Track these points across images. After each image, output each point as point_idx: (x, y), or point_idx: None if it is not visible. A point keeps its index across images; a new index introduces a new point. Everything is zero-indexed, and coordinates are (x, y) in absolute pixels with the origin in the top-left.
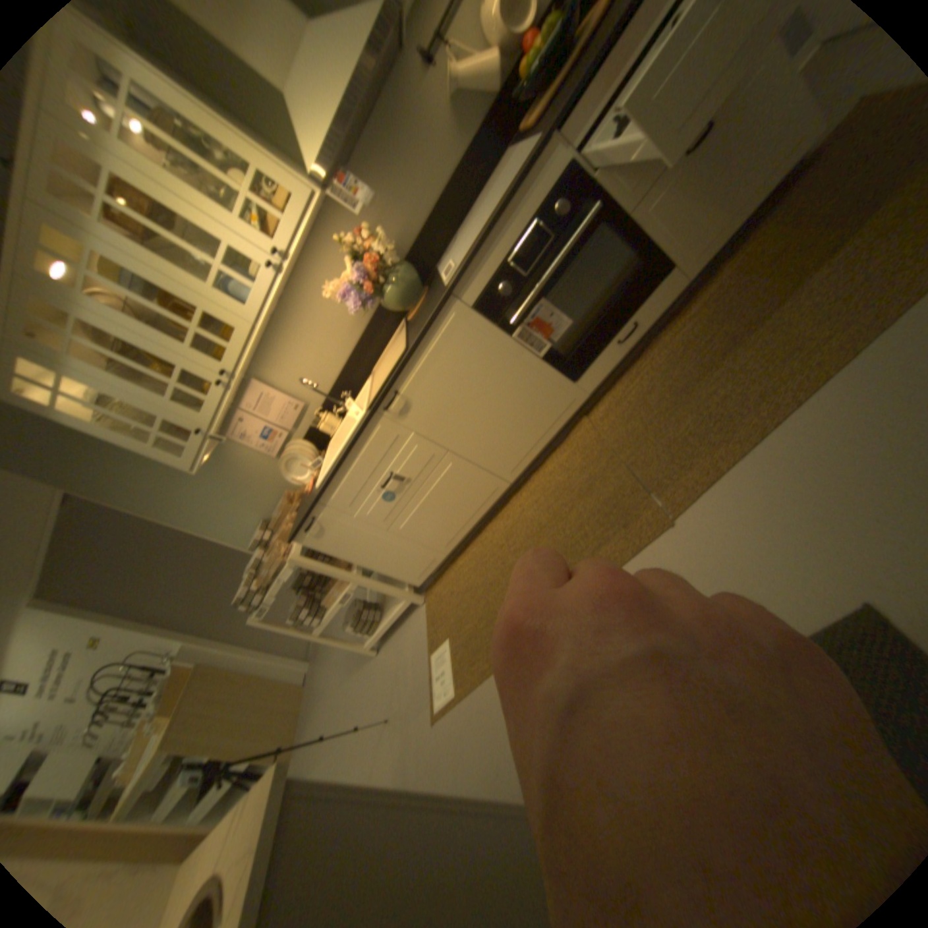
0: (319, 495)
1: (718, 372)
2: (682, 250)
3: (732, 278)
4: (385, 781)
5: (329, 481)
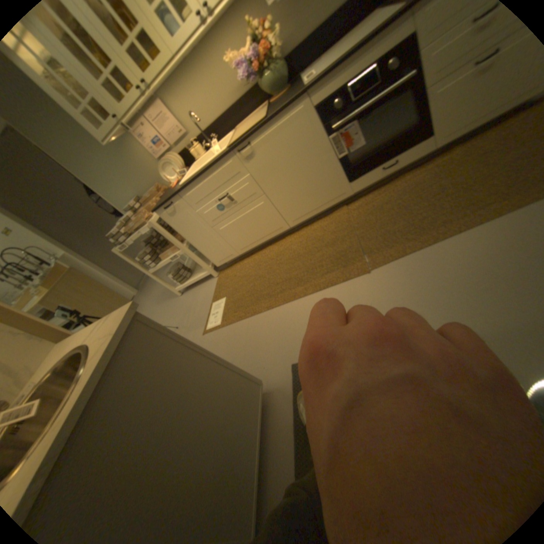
0: (178, 190)
1: (426, 204)
2: (441, 127)
3: (457, 156)
4: None
5: (187, 184)
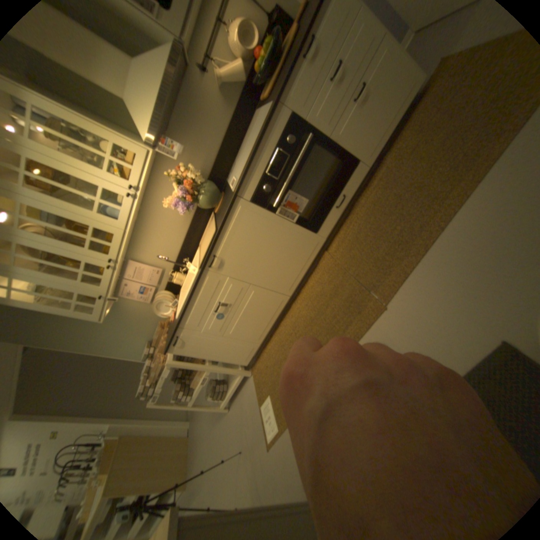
0: (178, 323)
1: (394, 217)
2: (362, 152)
3: (392, 163)
4: (244, 492)
5: (183, 314)
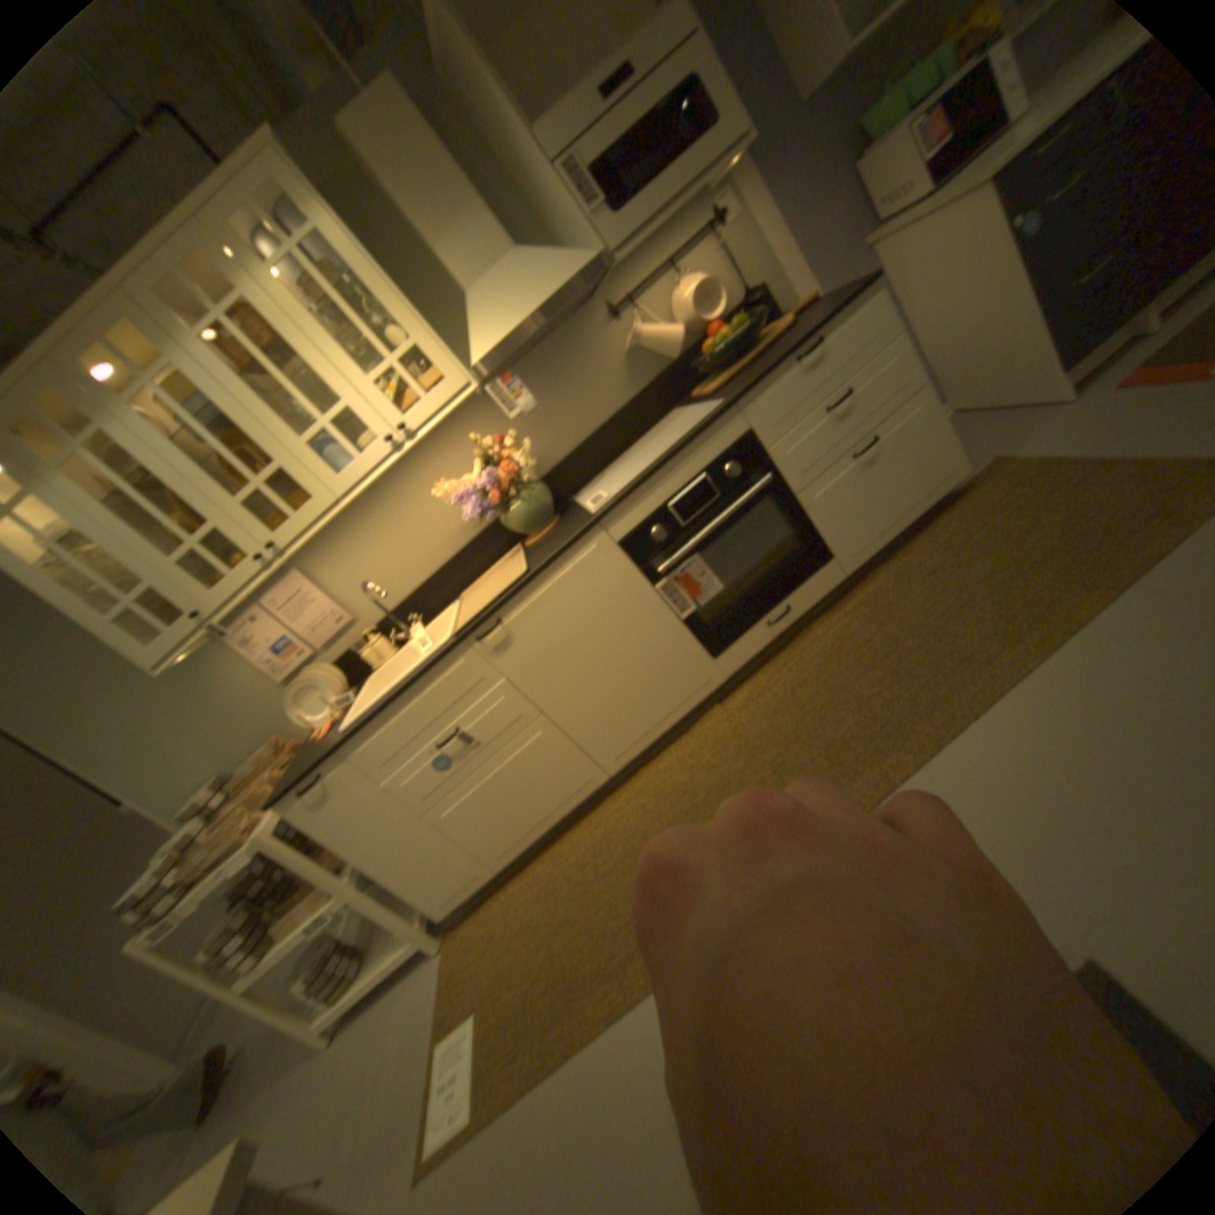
0: (341, 741)
1: (880, 673)
2: (842, 543)
3: (890, 583)
4: None
5: (364, 723)
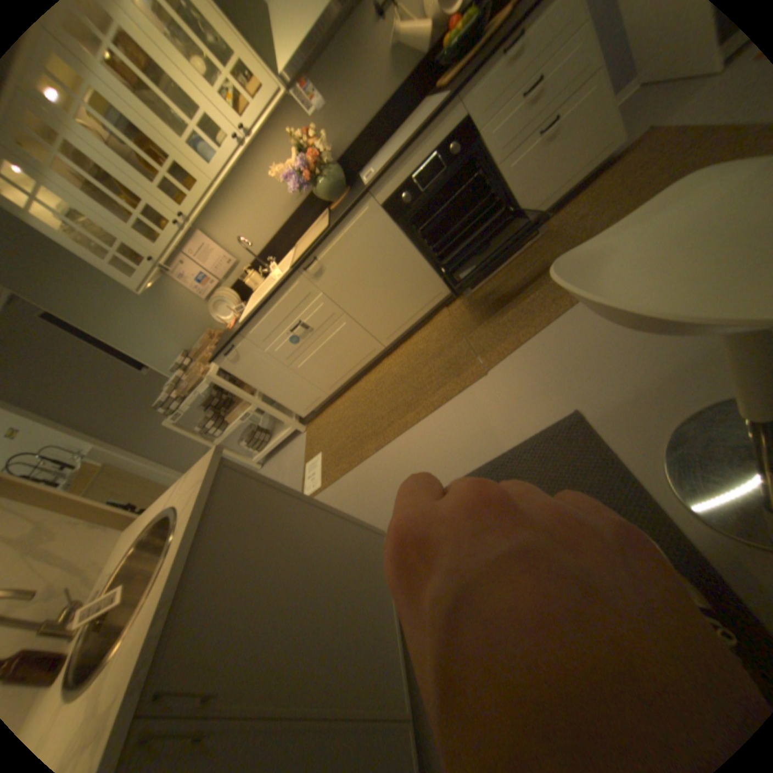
0: (240, 329)
1: (532, 284)
2: (527, 200)
3: (554, 226)
4: None
5: (250, 318)
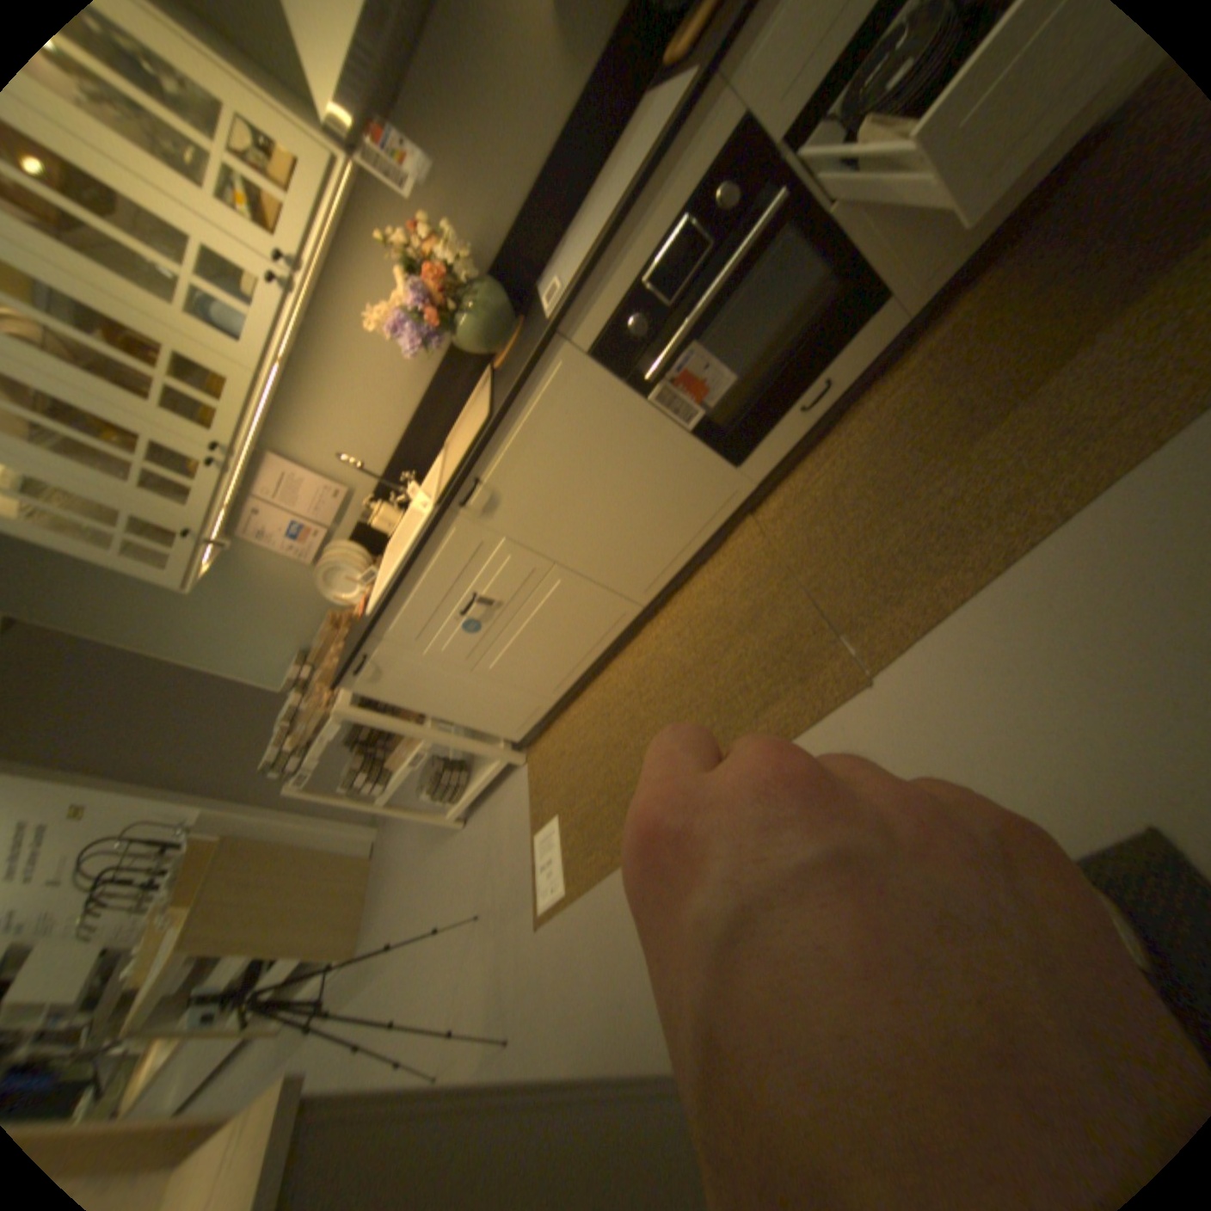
0: (371, 626)
1: (944, 461)
2: (903, 271)
3: (973, 317)
4: (474, 997)
5: (384, 607)
